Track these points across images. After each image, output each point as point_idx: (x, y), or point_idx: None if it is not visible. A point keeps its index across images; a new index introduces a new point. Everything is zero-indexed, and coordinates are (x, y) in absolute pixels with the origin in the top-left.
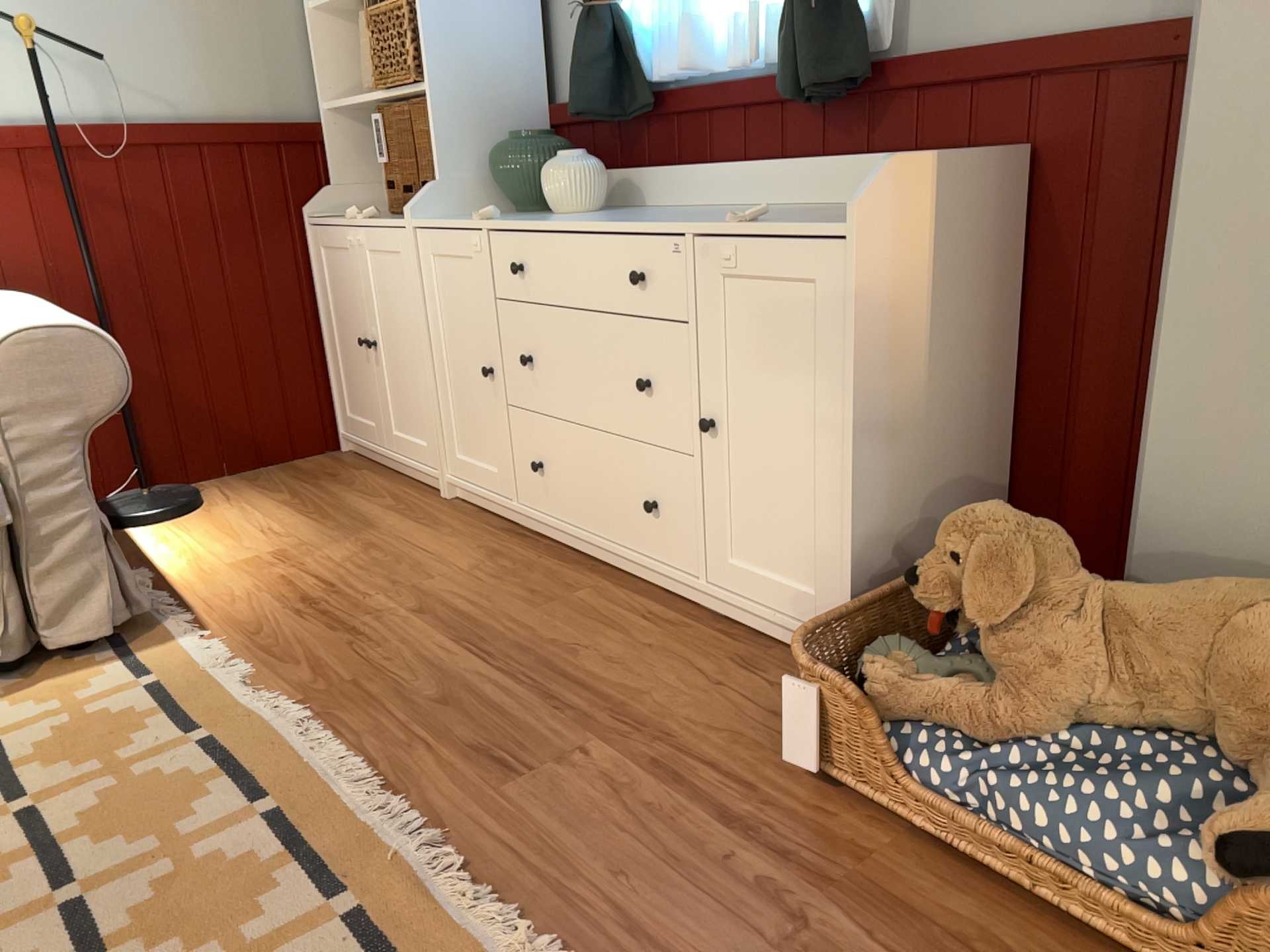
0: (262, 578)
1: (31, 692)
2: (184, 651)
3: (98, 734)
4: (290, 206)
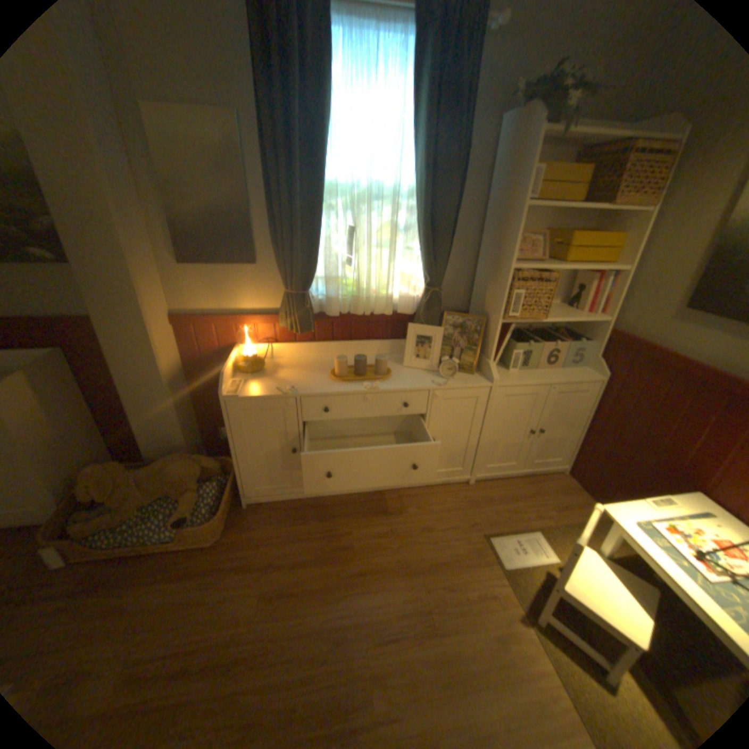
0: None
1: None
2: None
3: None
4: None
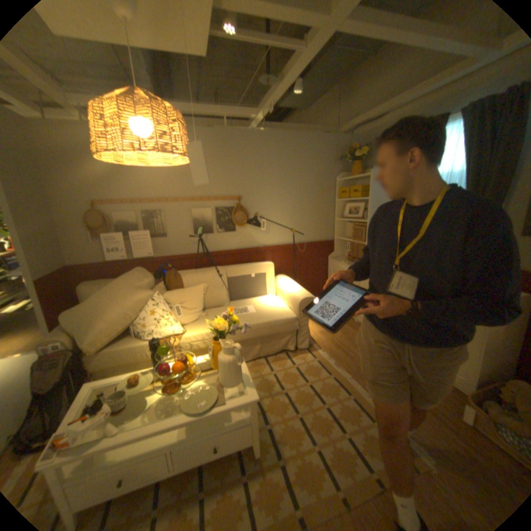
0: (325, 337)
1: (297, 357)
2: (319, 354)
3: (313, 371)
4: (325, 255)
